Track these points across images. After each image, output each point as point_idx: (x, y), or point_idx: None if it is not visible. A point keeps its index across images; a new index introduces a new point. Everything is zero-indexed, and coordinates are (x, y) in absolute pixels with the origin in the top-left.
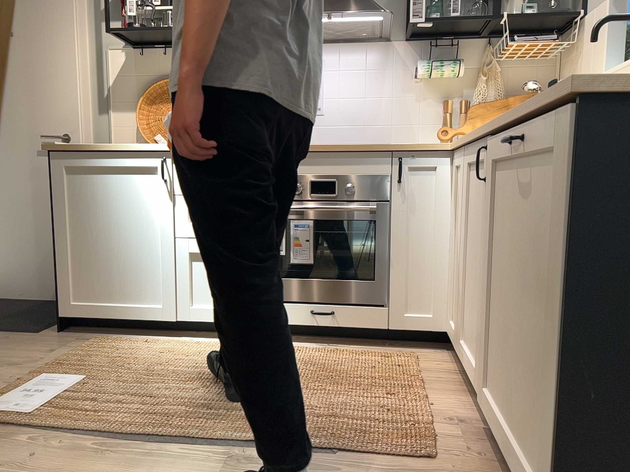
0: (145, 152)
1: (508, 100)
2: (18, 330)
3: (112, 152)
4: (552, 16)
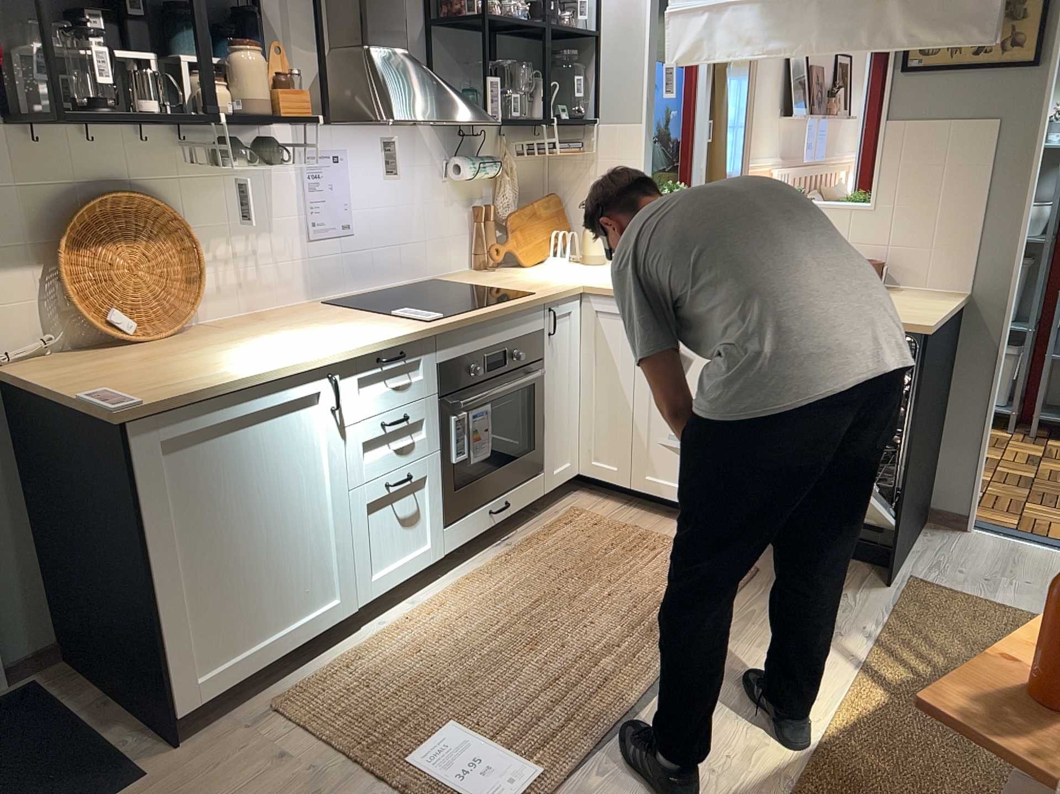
0: (302, 373)
1: (533, 204)
2: None
3: (251, 388)
4: (578, 119)
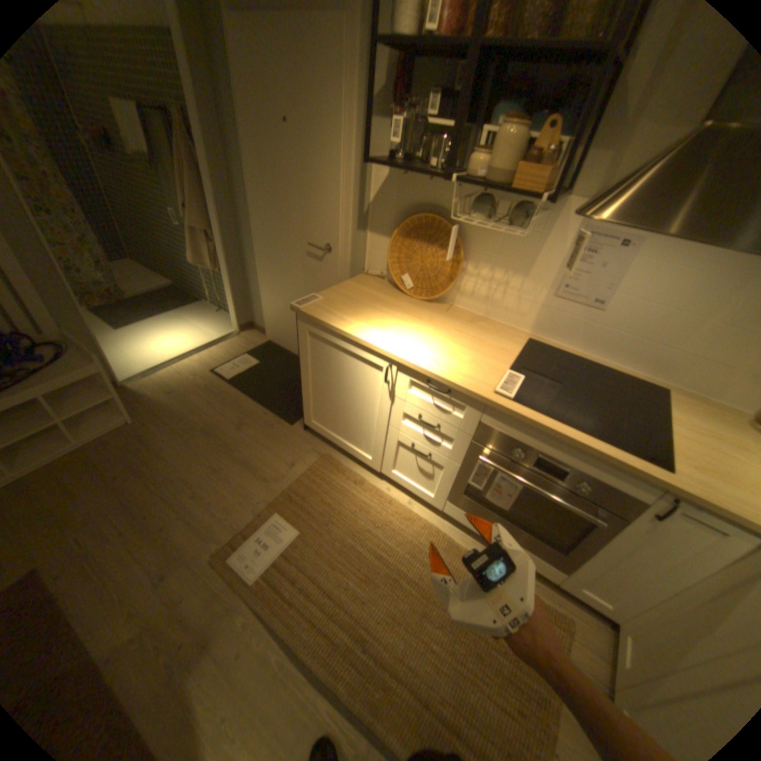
0: (374, 350)
1: None
2: (282, 414)
3: (346, 337)
4: None
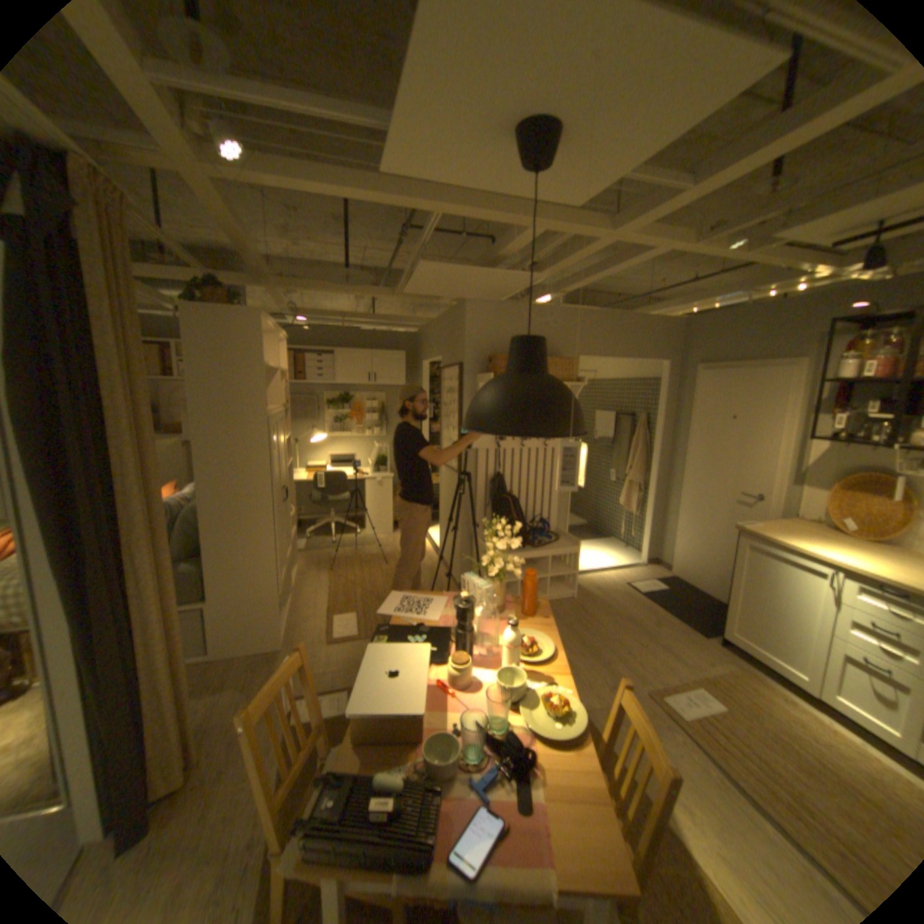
0: (818, 559)
1: None
2: (696, 629)
3: (789, 549)
4: None
